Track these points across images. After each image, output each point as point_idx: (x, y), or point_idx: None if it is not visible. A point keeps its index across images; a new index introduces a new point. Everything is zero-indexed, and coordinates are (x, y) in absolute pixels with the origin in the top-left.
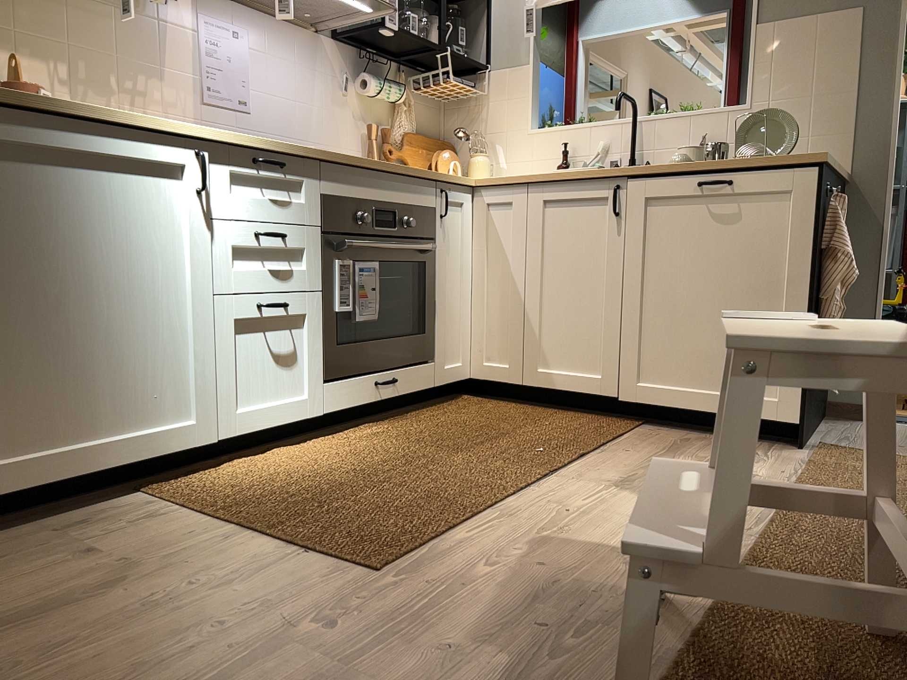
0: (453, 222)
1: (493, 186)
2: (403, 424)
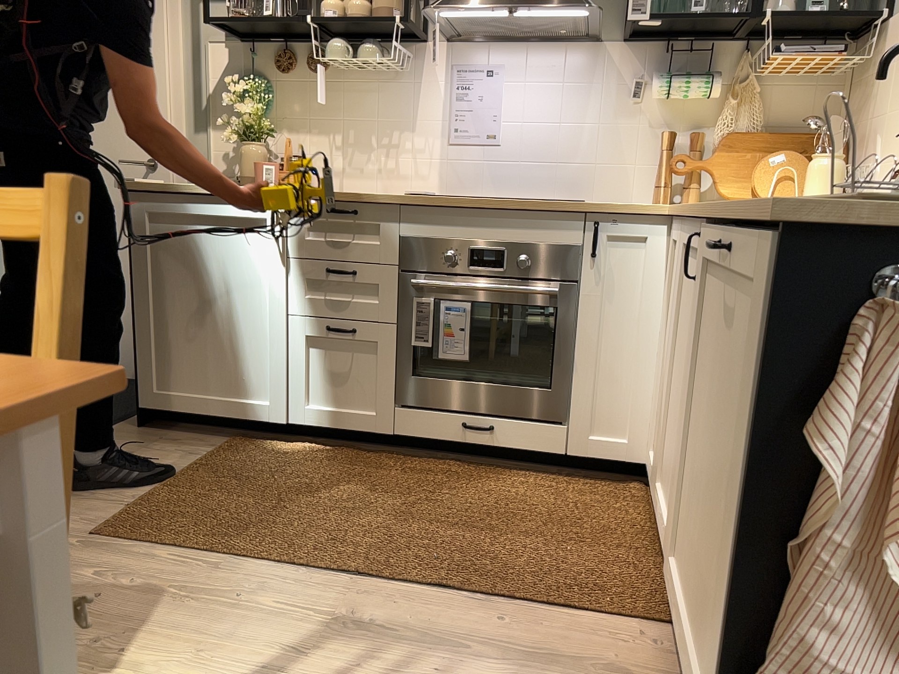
0: (624, 265)
1: (676, 219)
2: (476, 478)
